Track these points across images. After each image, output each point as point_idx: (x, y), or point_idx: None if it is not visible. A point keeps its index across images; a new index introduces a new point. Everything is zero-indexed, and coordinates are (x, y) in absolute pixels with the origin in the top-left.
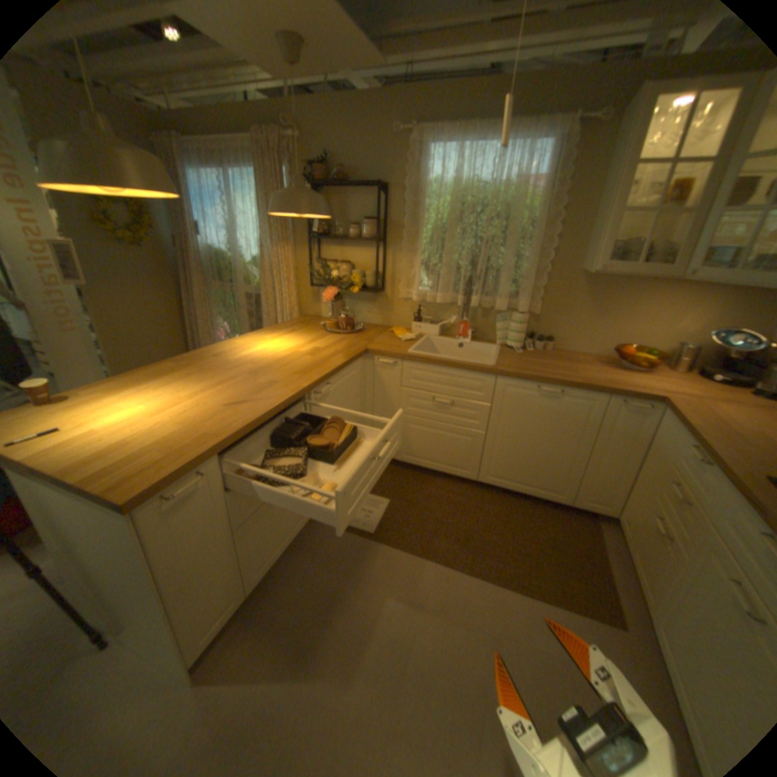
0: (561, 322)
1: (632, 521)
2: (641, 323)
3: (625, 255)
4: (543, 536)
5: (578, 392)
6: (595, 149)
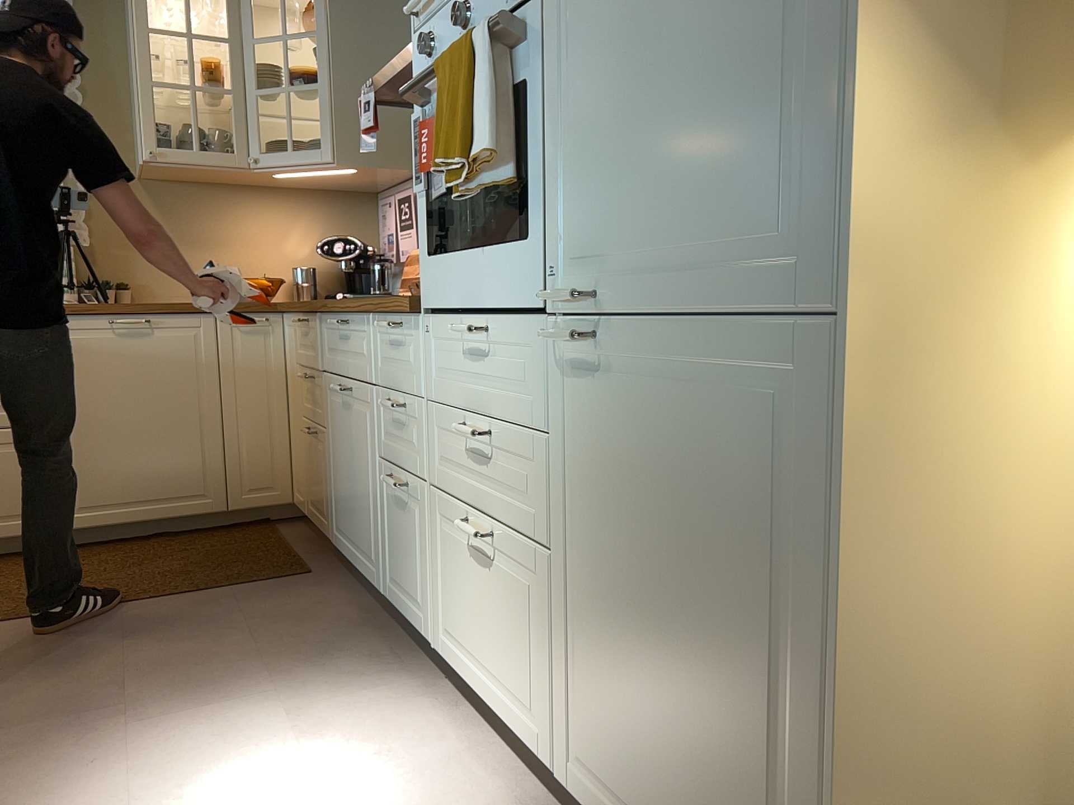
0: (133, 260)
1: (298, 479)
2: (243, 250)
3: (178, 145)
4: (191, 554)
5: (171, 318)
6: (102, 21)
